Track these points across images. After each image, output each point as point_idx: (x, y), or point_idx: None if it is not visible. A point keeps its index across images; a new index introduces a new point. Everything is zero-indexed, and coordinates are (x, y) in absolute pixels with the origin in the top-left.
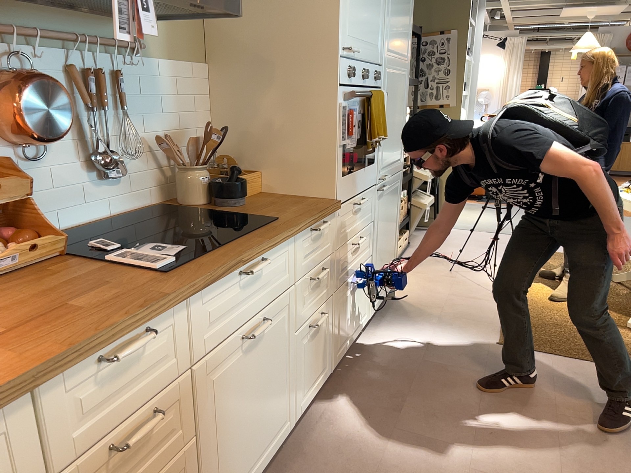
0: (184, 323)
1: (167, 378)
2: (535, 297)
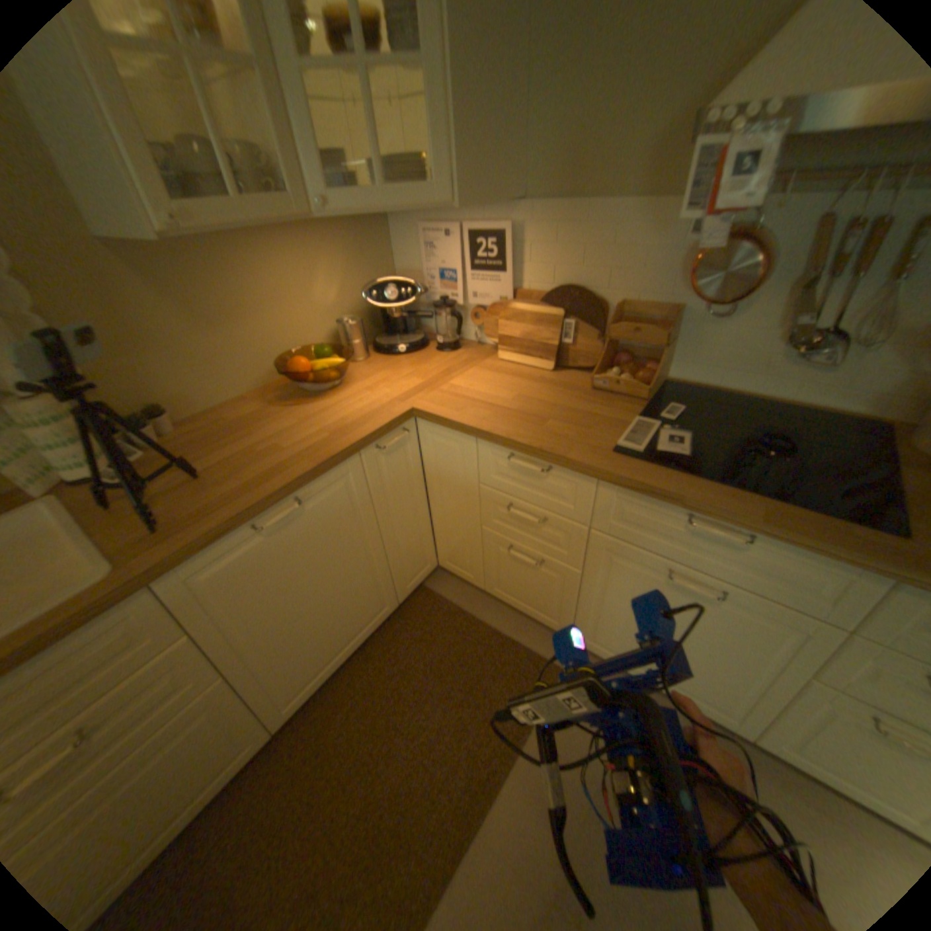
0: (589, 492)
1: (560, 510)
2: None
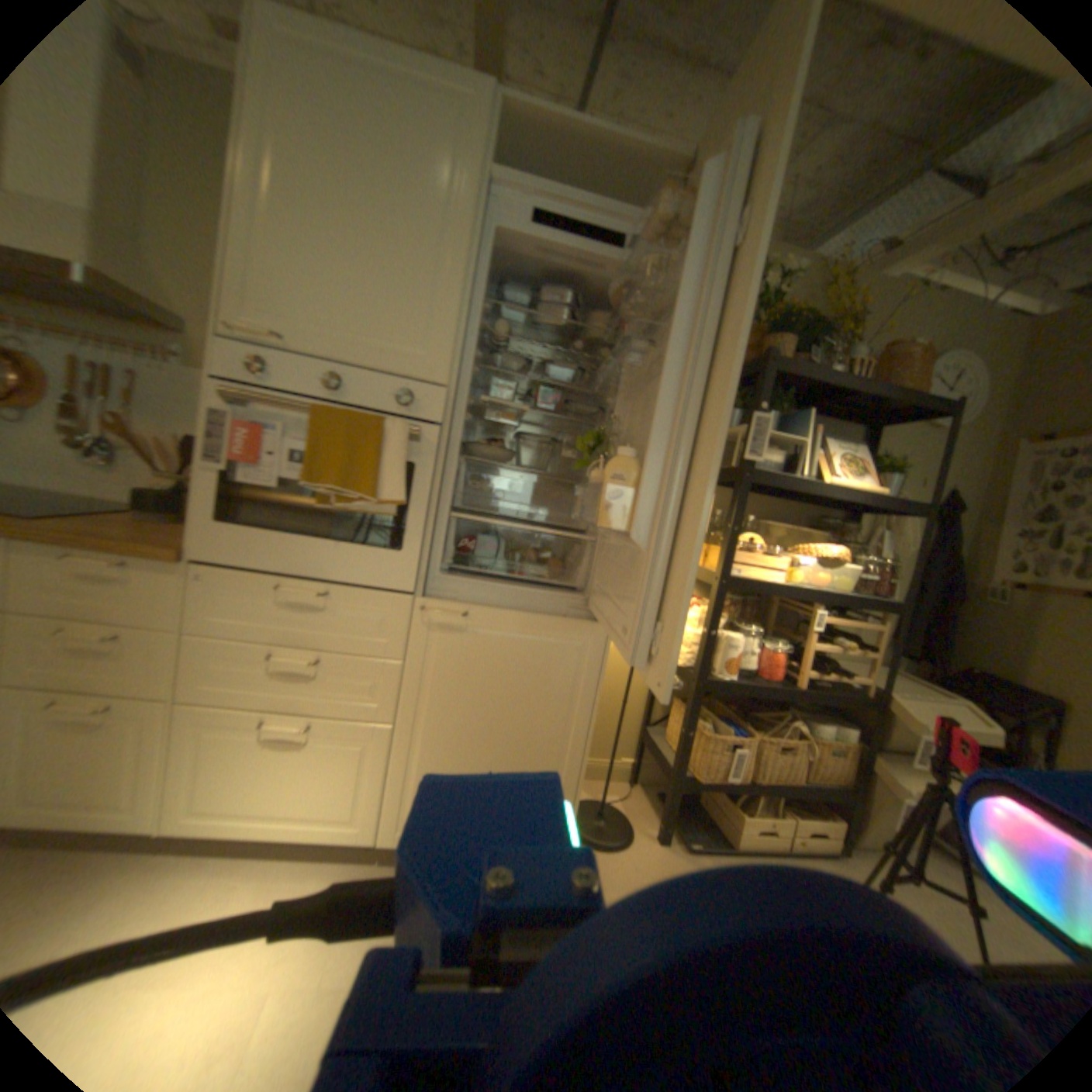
0: None
1: None
2: None
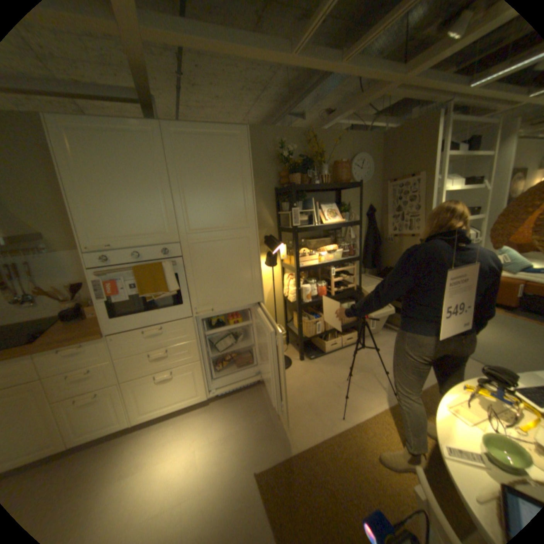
0: None
1: None
2: (375, 451)
